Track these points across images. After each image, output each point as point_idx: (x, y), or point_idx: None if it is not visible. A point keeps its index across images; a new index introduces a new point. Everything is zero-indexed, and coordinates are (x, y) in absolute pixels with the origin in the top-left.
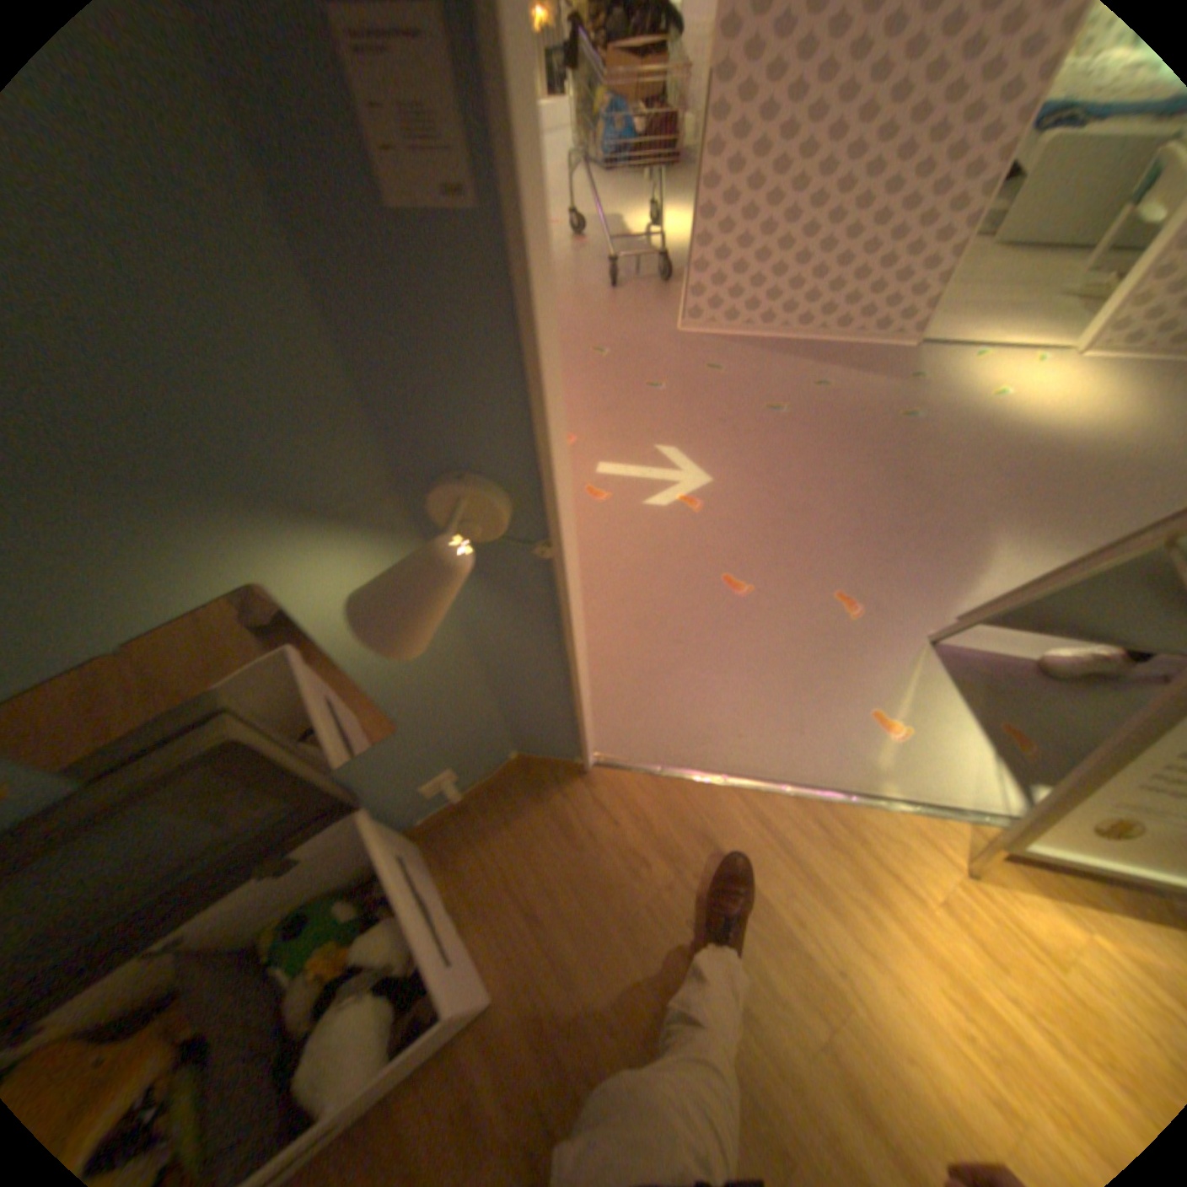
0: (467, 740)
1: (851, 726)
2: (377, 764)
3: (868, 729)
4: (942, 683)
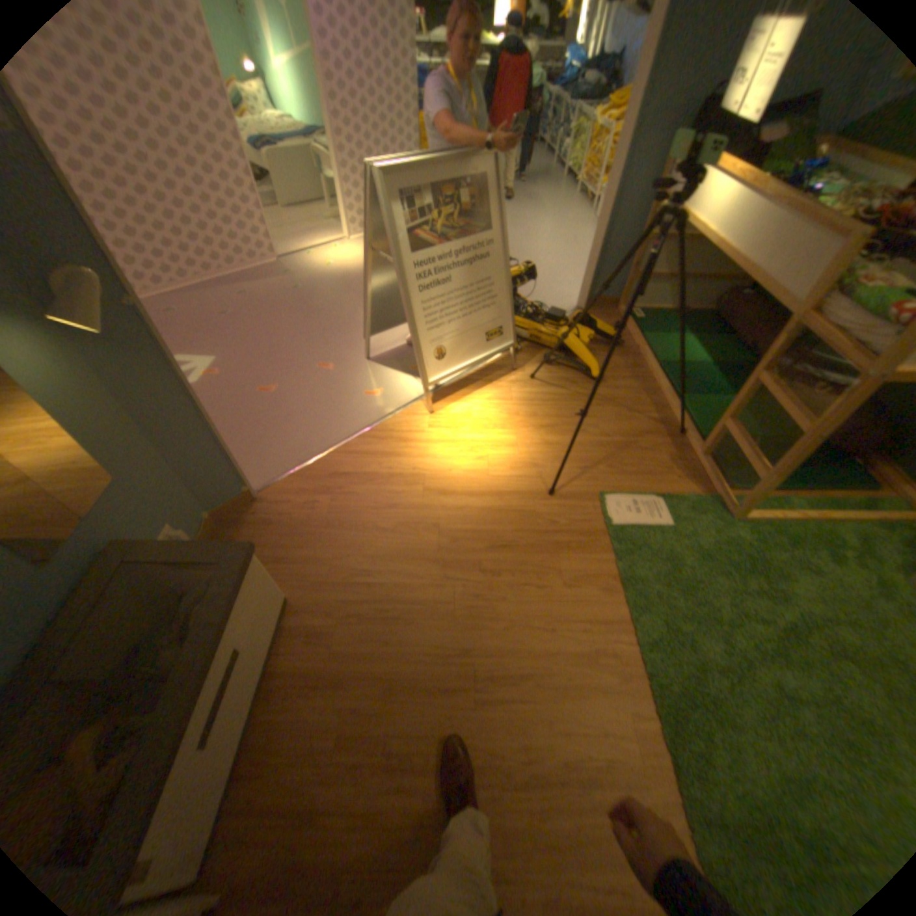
0: (162, 498)
1: (357, 403)
2: (111, 514)
3: (364, 399)
4: (379, 369)
